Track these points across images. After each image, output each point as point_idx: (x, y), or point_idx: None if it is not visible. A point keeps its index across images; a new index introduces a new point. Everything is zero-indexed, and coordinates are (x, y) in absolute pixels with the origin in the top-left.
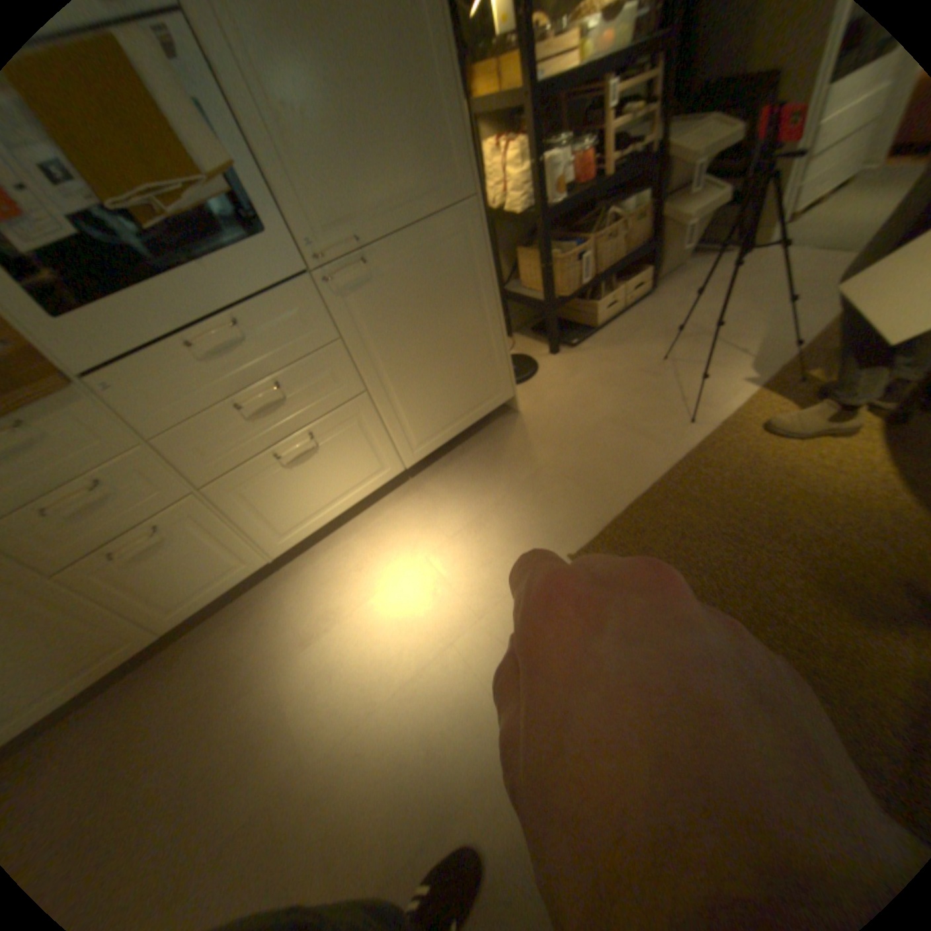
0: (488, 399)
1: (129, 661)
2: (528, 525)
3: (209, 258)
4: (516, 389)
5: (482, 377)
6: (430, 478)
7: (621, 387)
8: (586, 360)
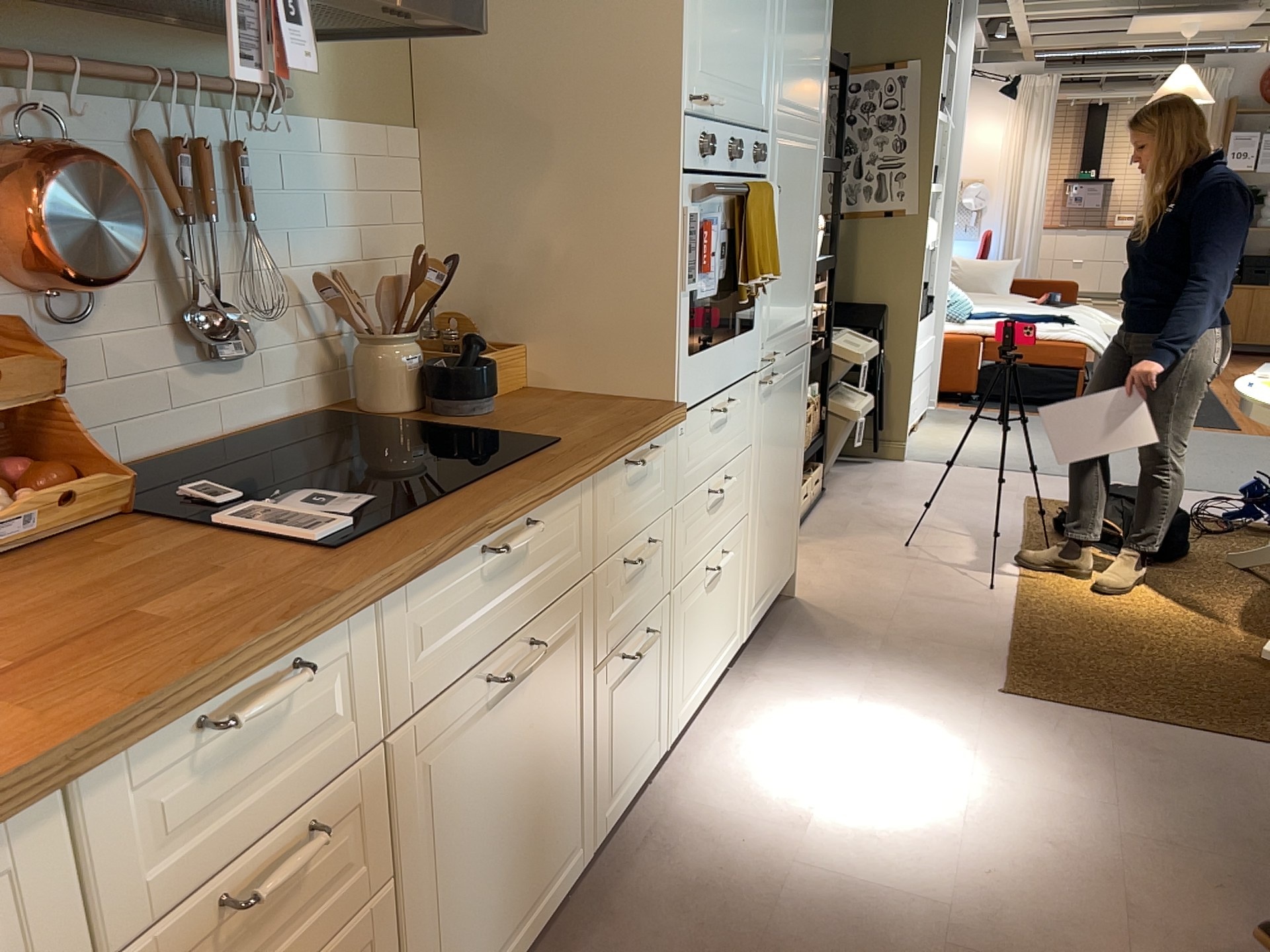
0: (785, 566)
1: (567, 887)
2: (927, 679)
3: (736, 337)
4: (797, 562)
5: (788, 533)
6: (755, 663)
7: (887, 569)
8: (819, 550)
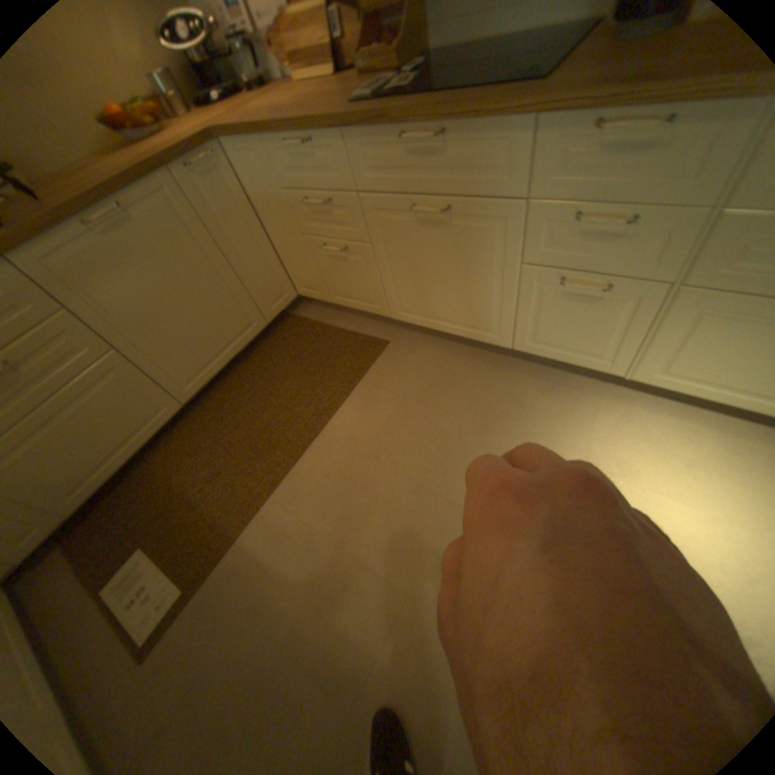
0: None
1: (488, 343)
2: None
3: None
4: None
5: None
6: None
7: None
8: None
